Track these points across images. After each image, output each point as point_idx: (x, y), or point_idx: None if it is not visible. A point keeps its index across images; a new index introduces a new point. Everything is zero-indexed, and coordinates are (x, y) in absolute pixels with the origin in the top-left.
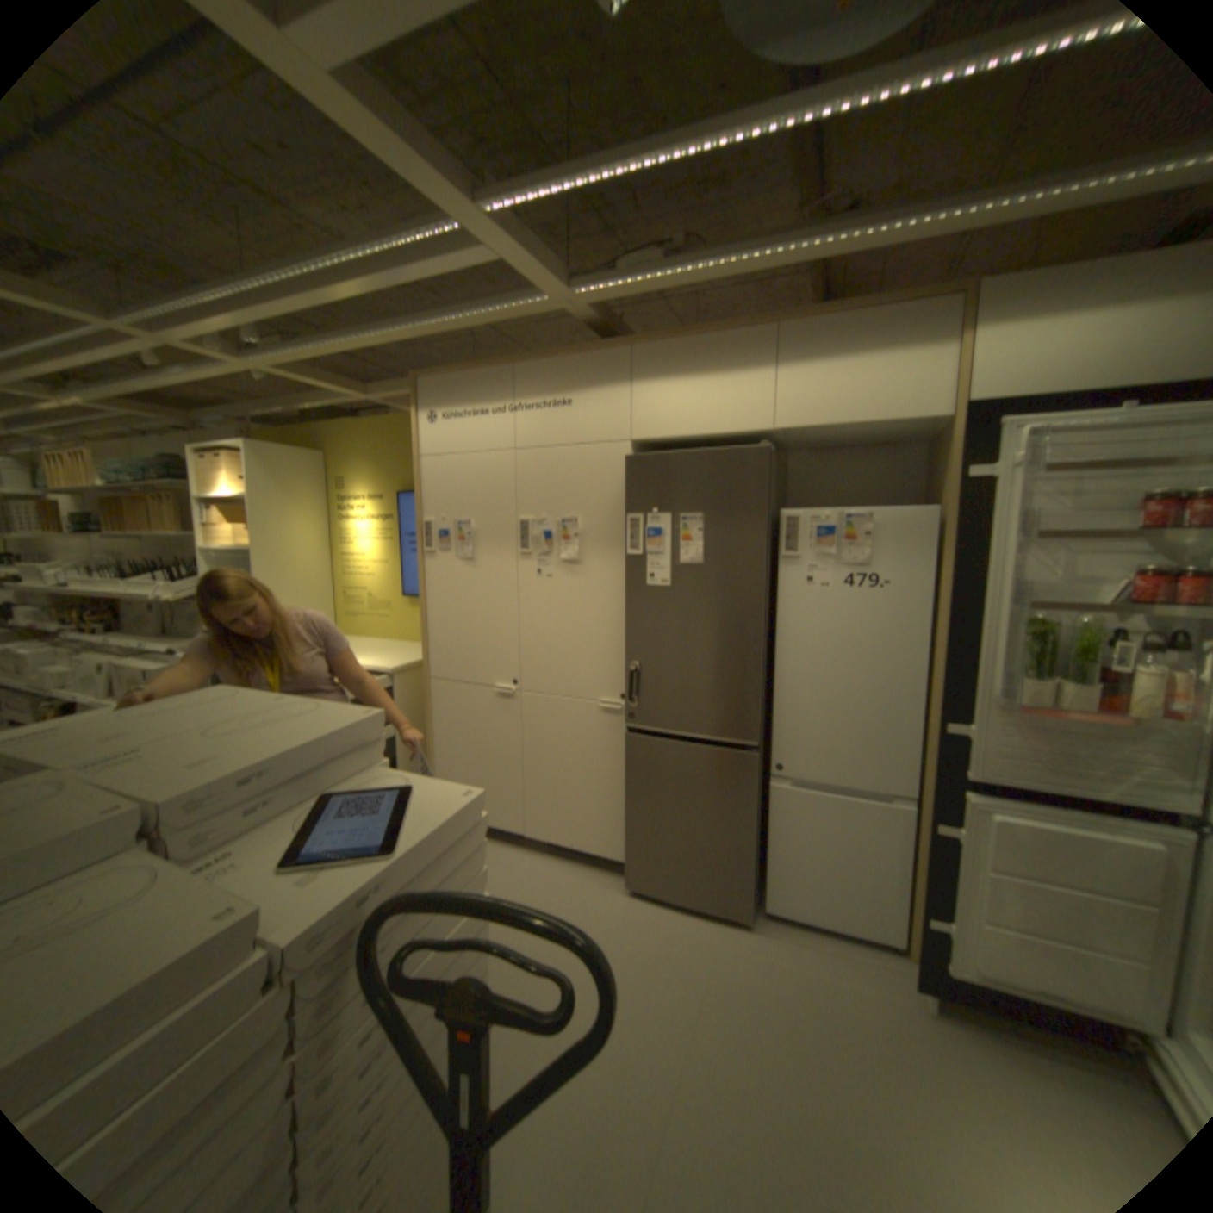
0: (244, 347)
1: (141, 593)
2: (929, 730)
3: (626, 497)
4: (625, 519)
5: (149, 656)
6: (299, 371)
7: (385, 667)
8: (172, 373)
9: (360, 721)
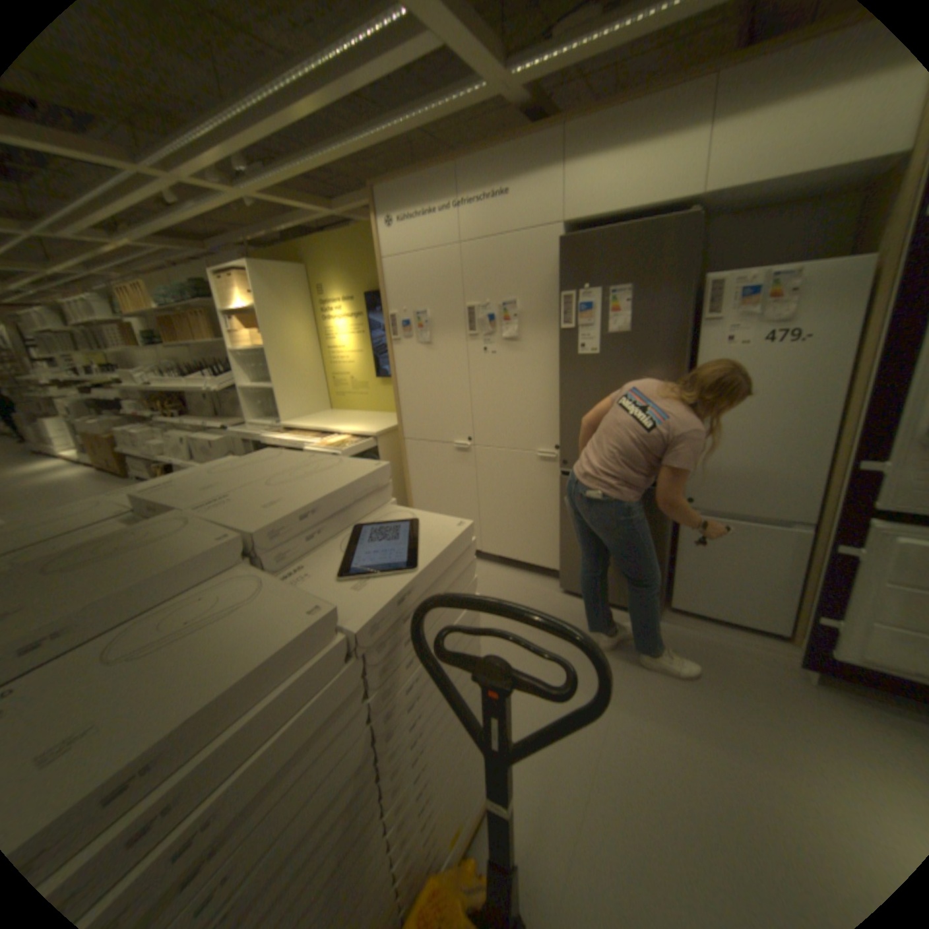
0: (234, 178)
1: (195, 387)
2: (835, 467)
3: (558, 276)
4: (558, 297)
5: (209, 431)
6: (277, 195)
7: (370, 432)
8: (186, 209)
9: (372, 472)
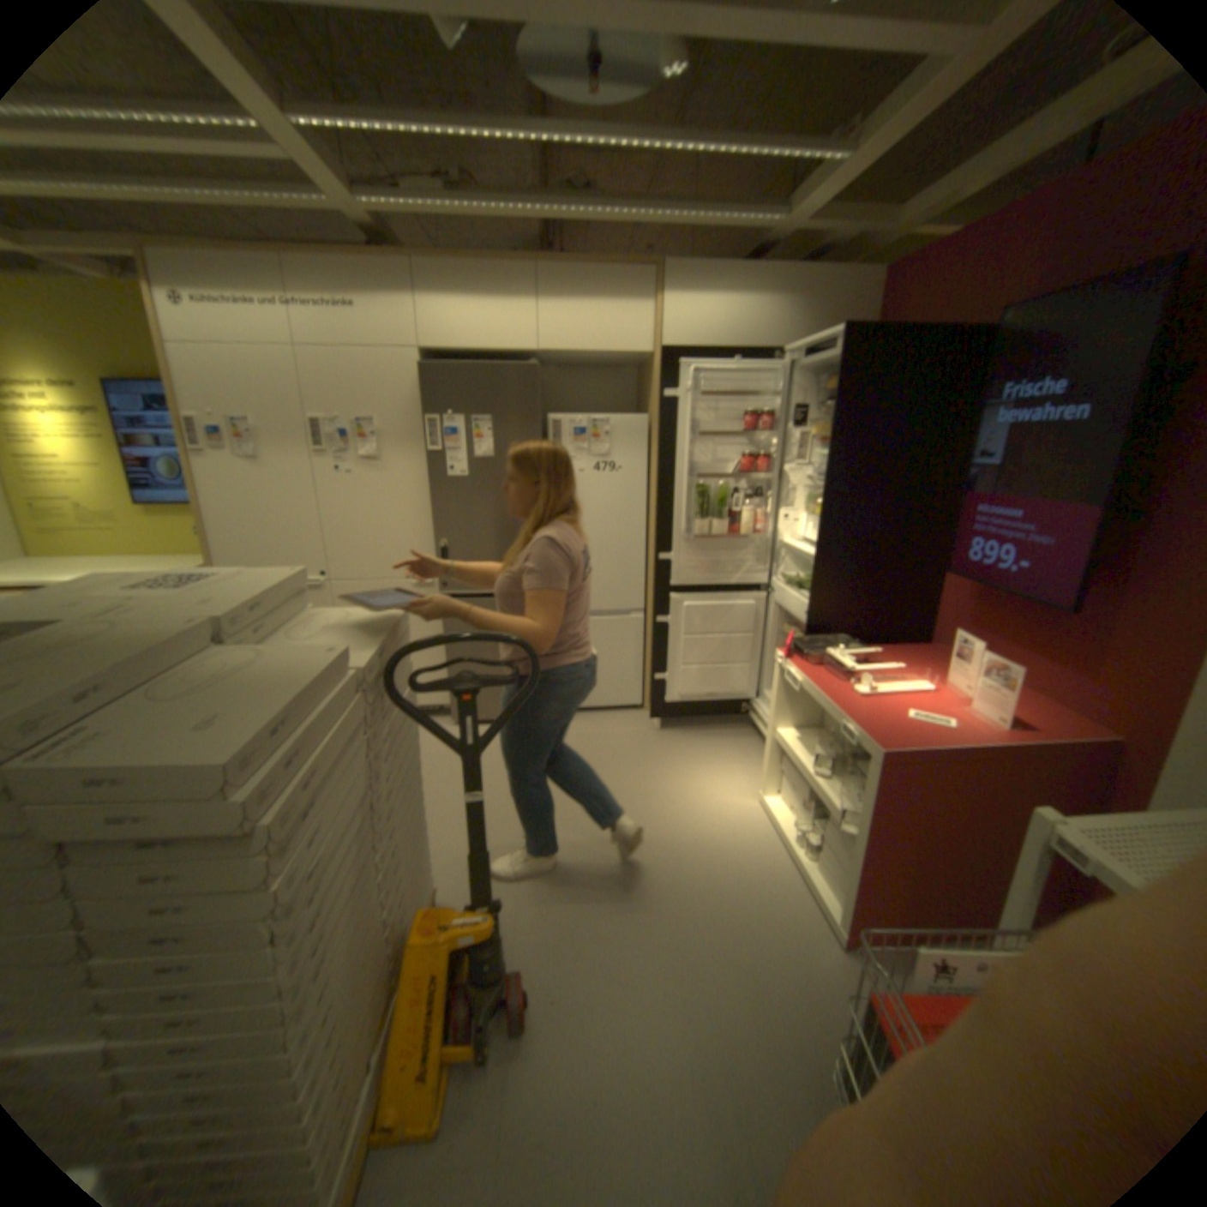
0: None
1: None
2: (648, 565)
3: (421, 399)
4: (421, 419)
5: None
6: None
7: None
8: None
9: (284, 580)
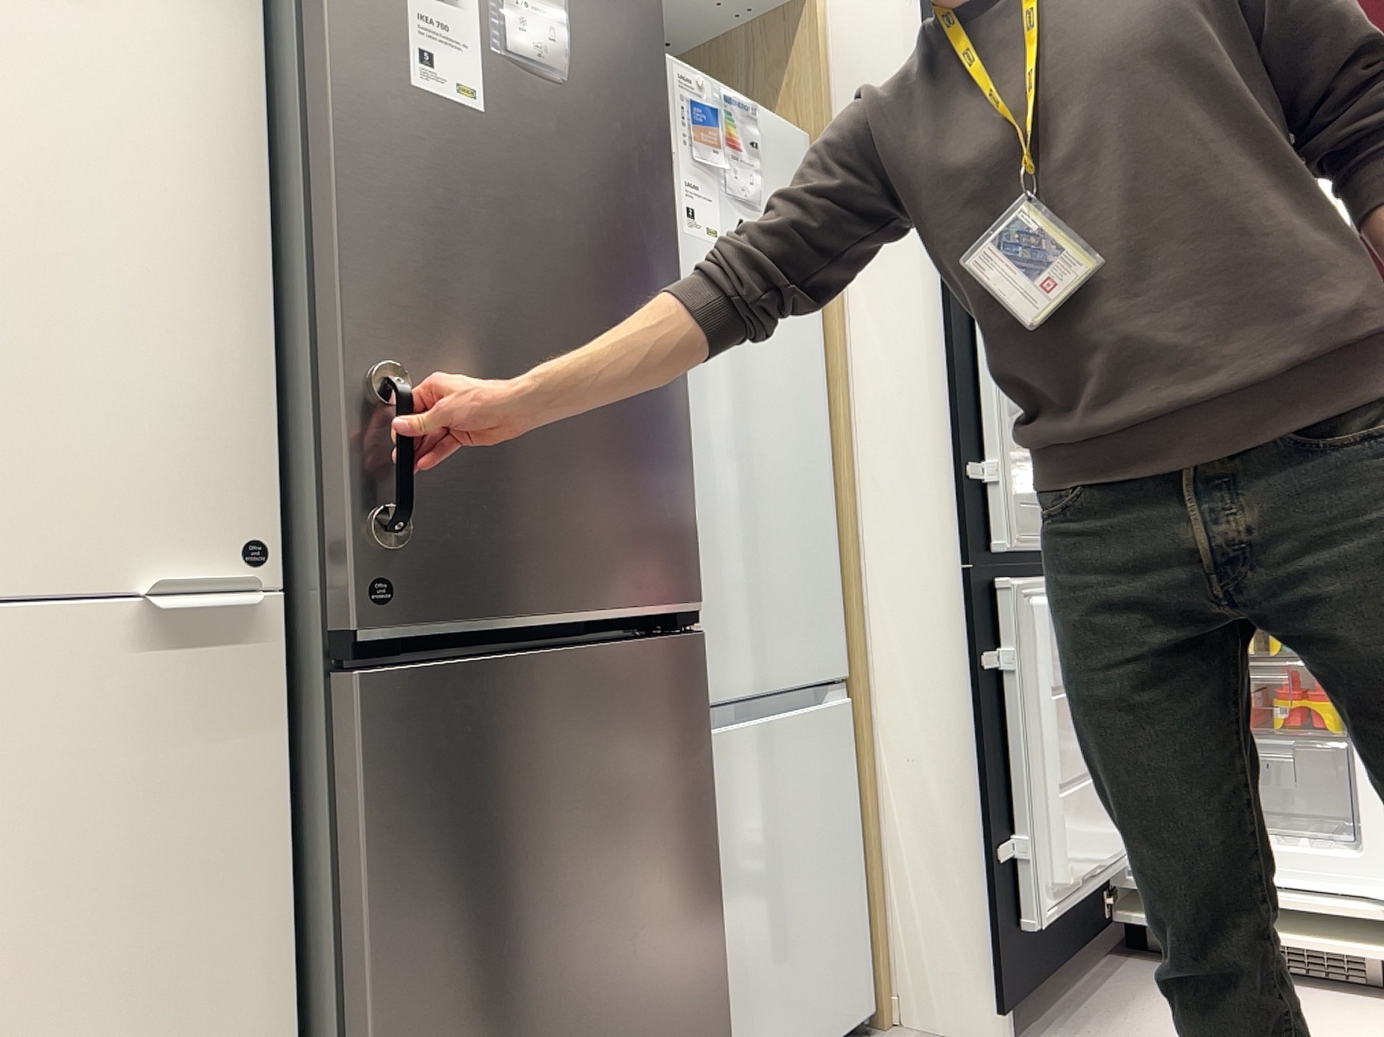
0: None
1: None
2: (839, 538)
3: None
4: None
5: None
6: None
7: None
8: None
9: None
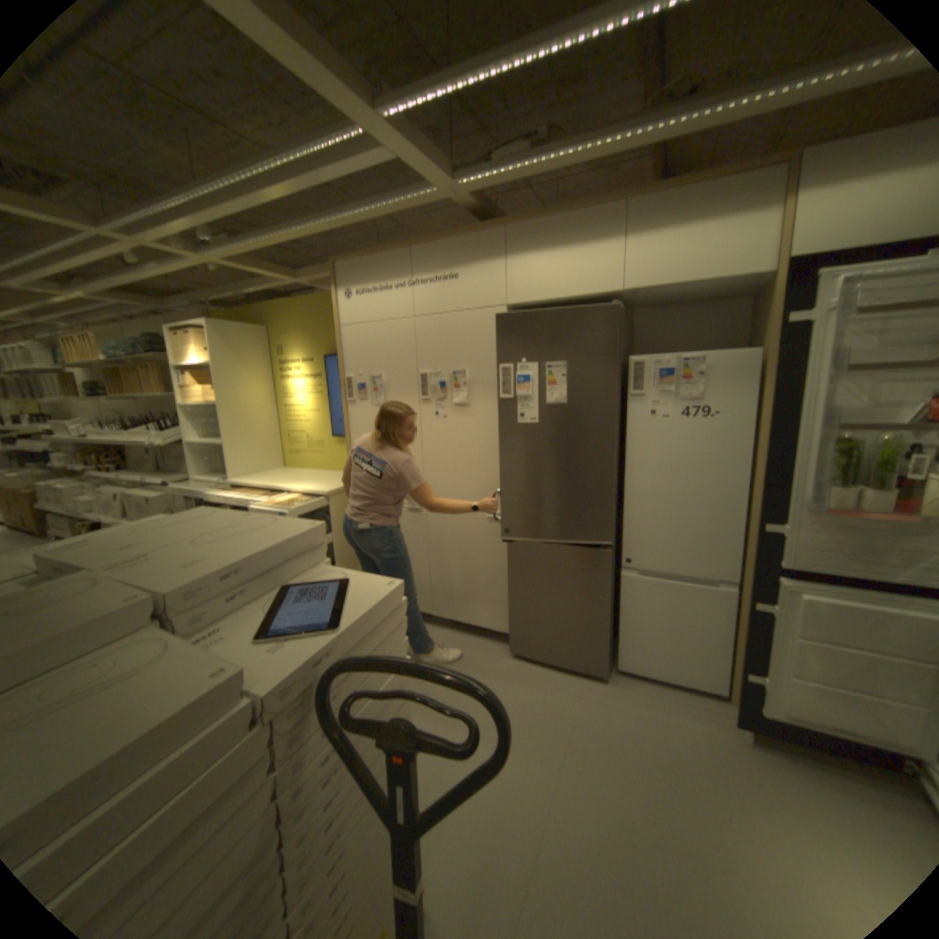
0: (200, 245)
1: (139, 440)
2: (750, 530)
3: (504, 351)
4: (503, 369)
5: (149, 487)
6: (243, 262)
7: (322, 491)
8: (147, 269)
9: (307, 531)
